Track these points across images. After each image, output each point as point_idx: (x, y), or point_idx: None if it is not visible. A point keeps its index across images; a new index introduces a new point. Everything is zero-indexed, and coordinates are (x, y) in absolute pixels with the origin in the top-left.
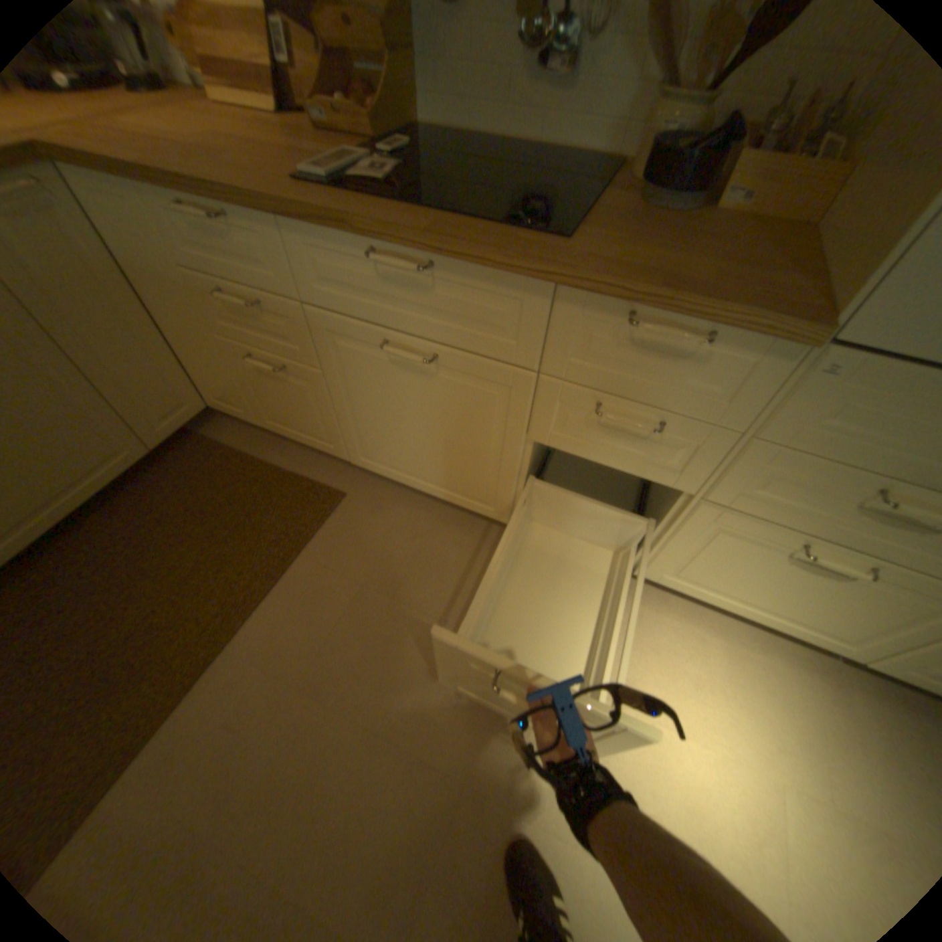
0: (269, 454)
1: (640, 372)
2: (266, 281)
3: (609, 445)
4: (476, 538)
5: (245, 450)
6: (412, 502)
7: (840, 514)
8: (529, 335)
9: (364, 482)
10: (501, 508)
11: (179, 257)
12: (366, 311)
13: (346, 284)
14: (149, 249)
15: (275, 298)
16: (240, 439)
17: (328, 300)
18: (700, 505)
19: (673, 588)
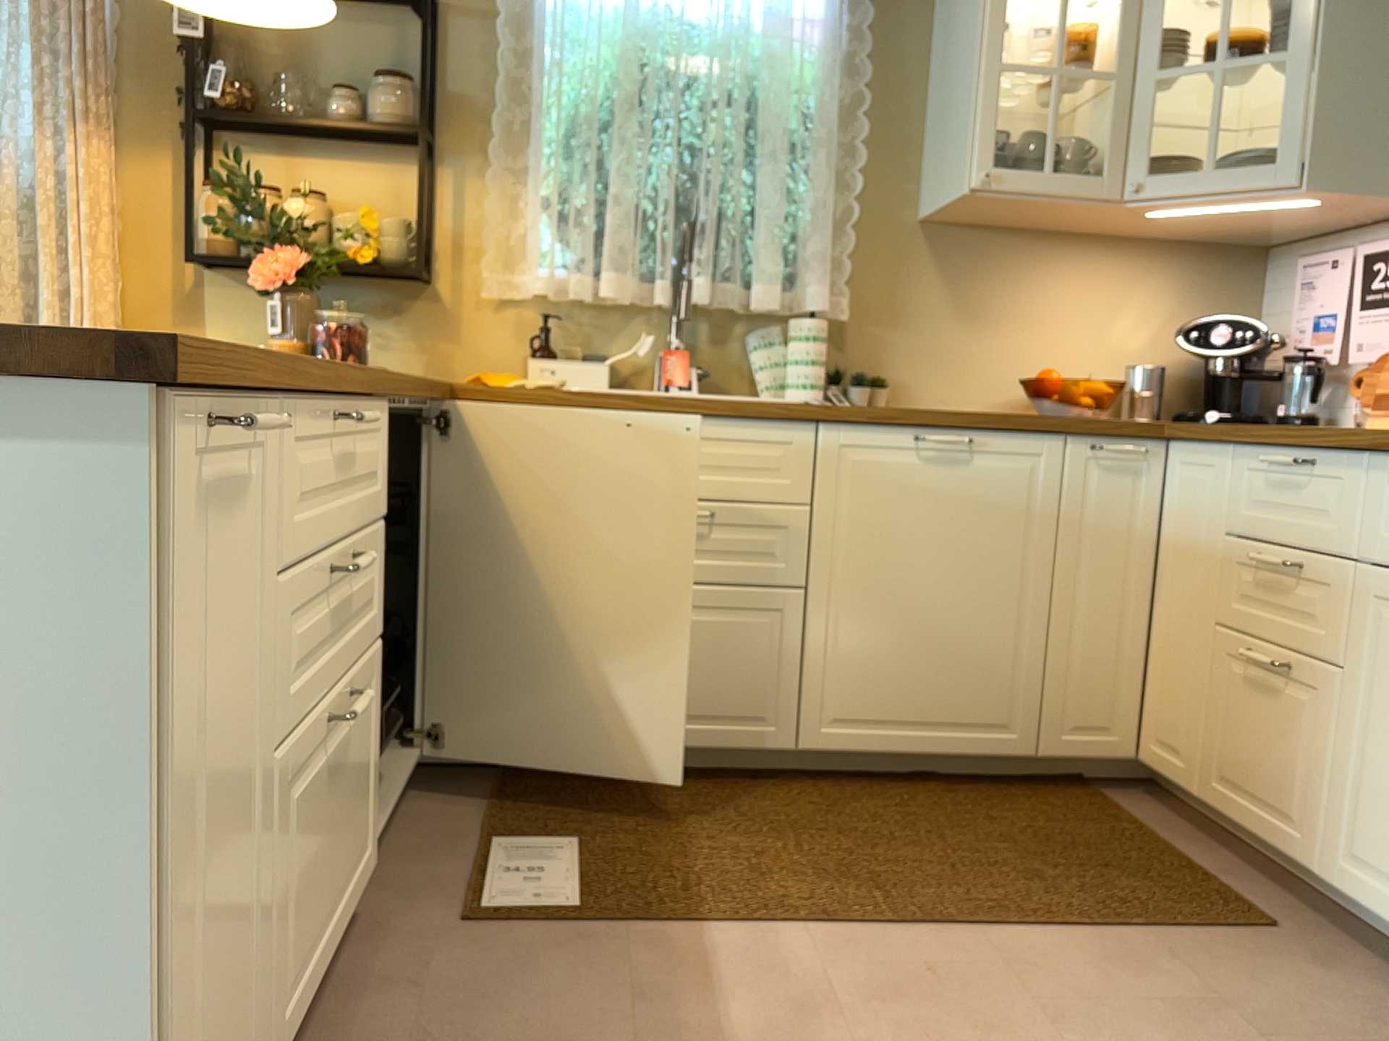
0: (1185, 847)
1: None
2: (1327, 538)
3: None
4: None
5: (1153, 828)
6: None
7: None
8: None
9: (1329, 940)
10: None
11: (1236, 522)
12: None
13: None
14: (1208, 517)
15: (1329, 560)
16: (1154, 818)
17: None
18: None
19: None
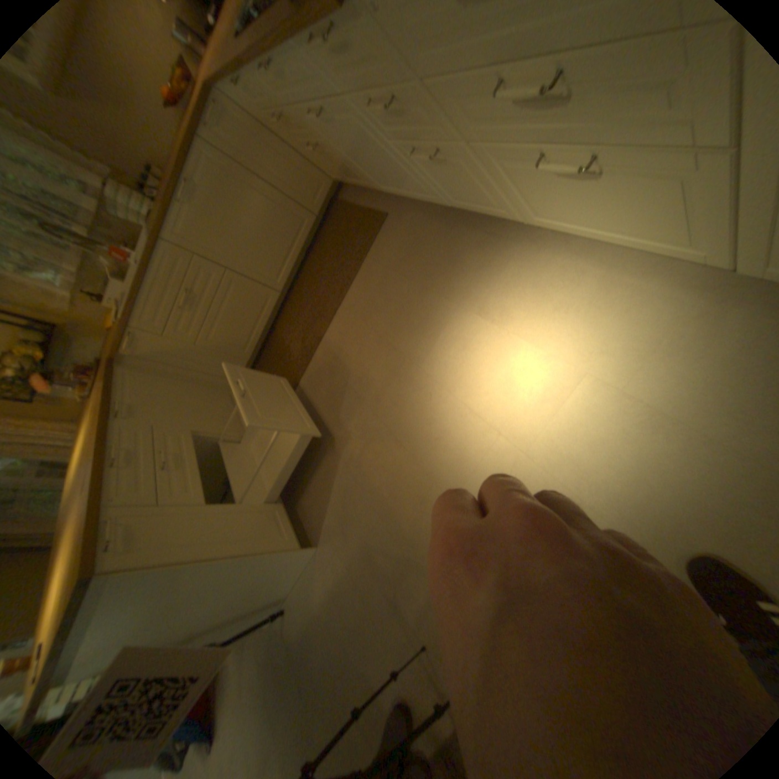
0: (361, 198)
1: (354, 65)
2: (272, 99)
3: (404, 121)
4: (446, 222)
5: (353, 199)
6: (418, 206)
7: (516, 111)
8: (318, 71)
9: (398, 200)
10: (437, 193)
11: (256, 104)
12: (292, 94)
13: (277, 84)
14: (252, 105)
15: (281, 105)
16: (352, 193)
17: (284, 96)
18: (473, 145)
19: (553, 226)
